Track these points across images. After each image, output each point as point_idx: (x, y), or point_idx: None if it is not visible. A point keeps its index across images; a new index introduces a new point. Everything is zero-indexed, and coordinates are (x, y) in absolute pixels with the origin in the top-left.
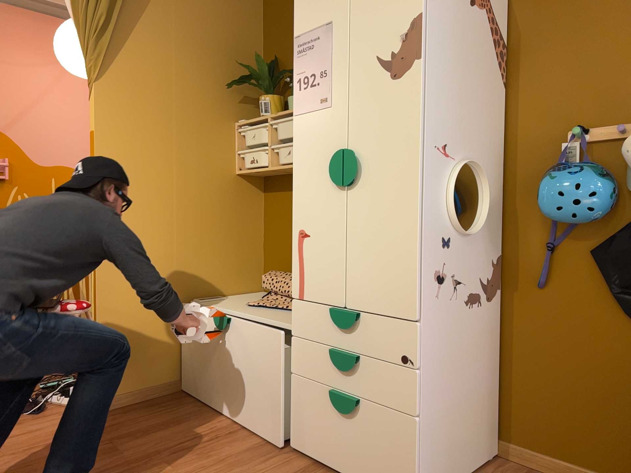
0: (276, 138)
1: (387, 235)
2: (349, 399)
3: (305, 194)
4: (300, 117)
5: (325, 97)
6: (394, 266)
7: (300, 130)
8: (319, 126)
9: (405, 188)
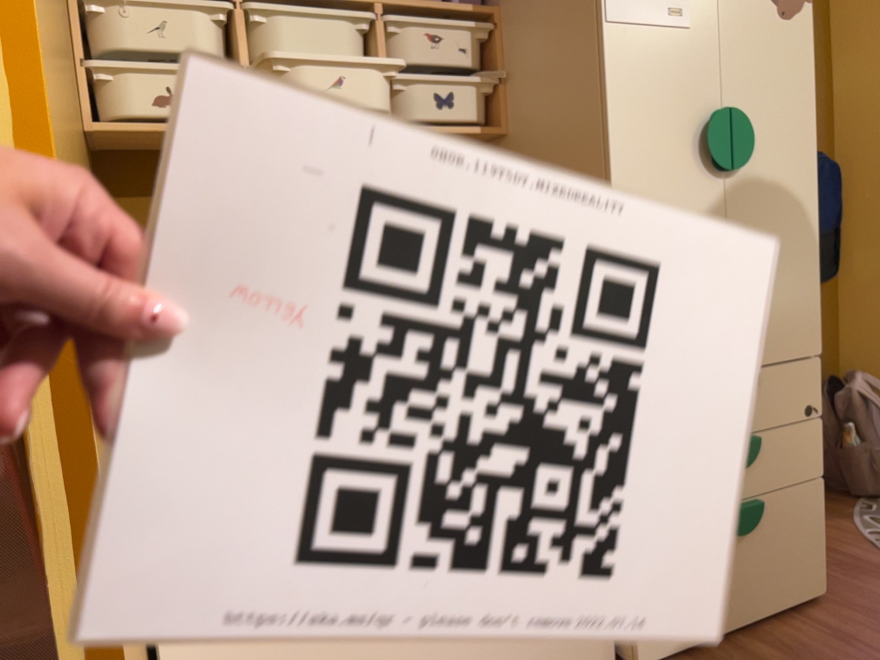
0: (254, 51)
1: (784, 245)
2: (755, 504)
3: (645, 186)
4: (624, 30)
5: (677, 7)
6: (795, 287)
7: (625, 56)
8: (667, 58)
9: (803, 177)
